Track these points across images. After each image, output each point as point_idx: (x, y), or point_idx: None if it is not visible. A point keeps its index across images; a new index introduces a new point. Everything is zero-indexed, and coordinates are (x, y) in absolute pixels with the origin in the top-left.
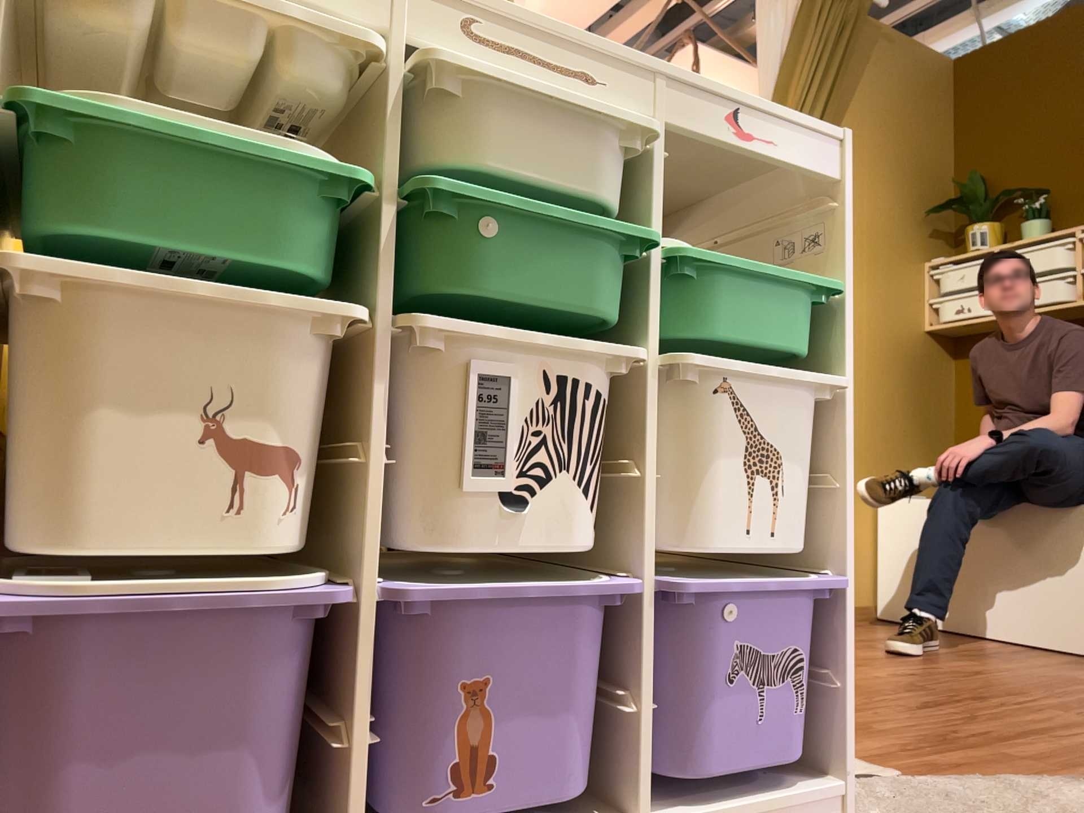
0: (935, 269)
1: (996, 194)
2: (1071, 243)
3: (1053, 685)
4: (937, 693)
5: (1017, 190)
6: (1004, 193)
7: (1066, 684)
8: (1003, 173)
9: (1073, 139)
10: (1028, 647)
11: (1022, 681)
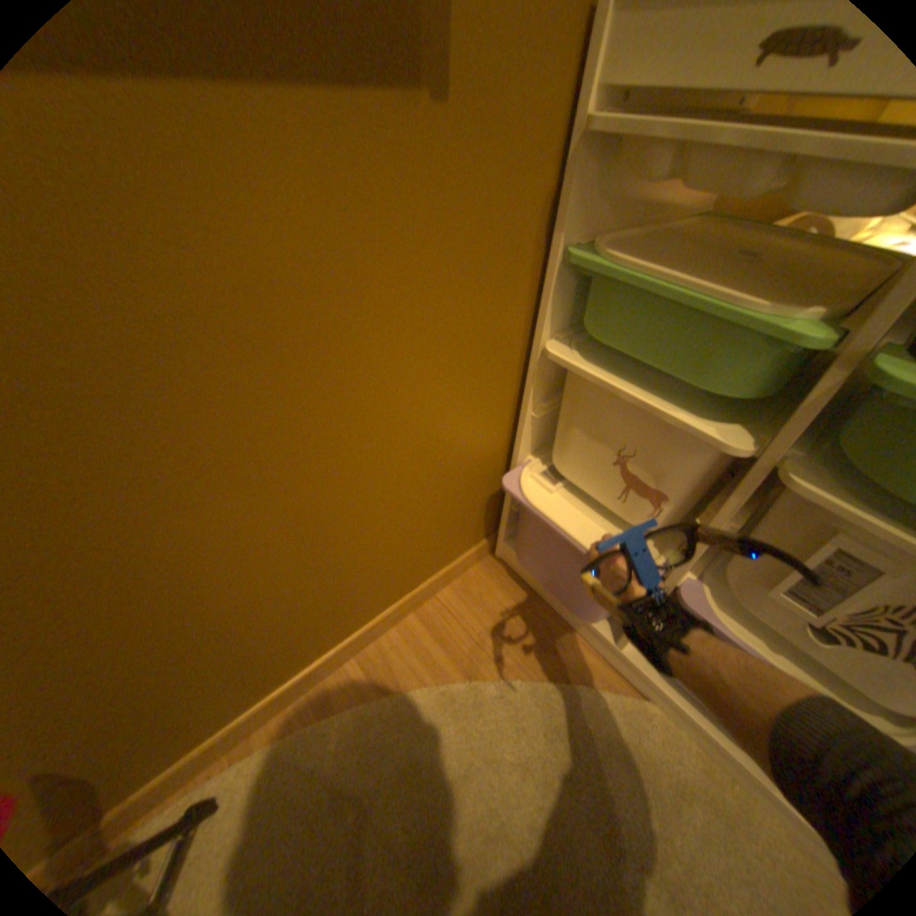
0: None
1: None
2: None
3: None
4: None
5: None
6: None
7: None
8: None
9: None
10: None
11: None
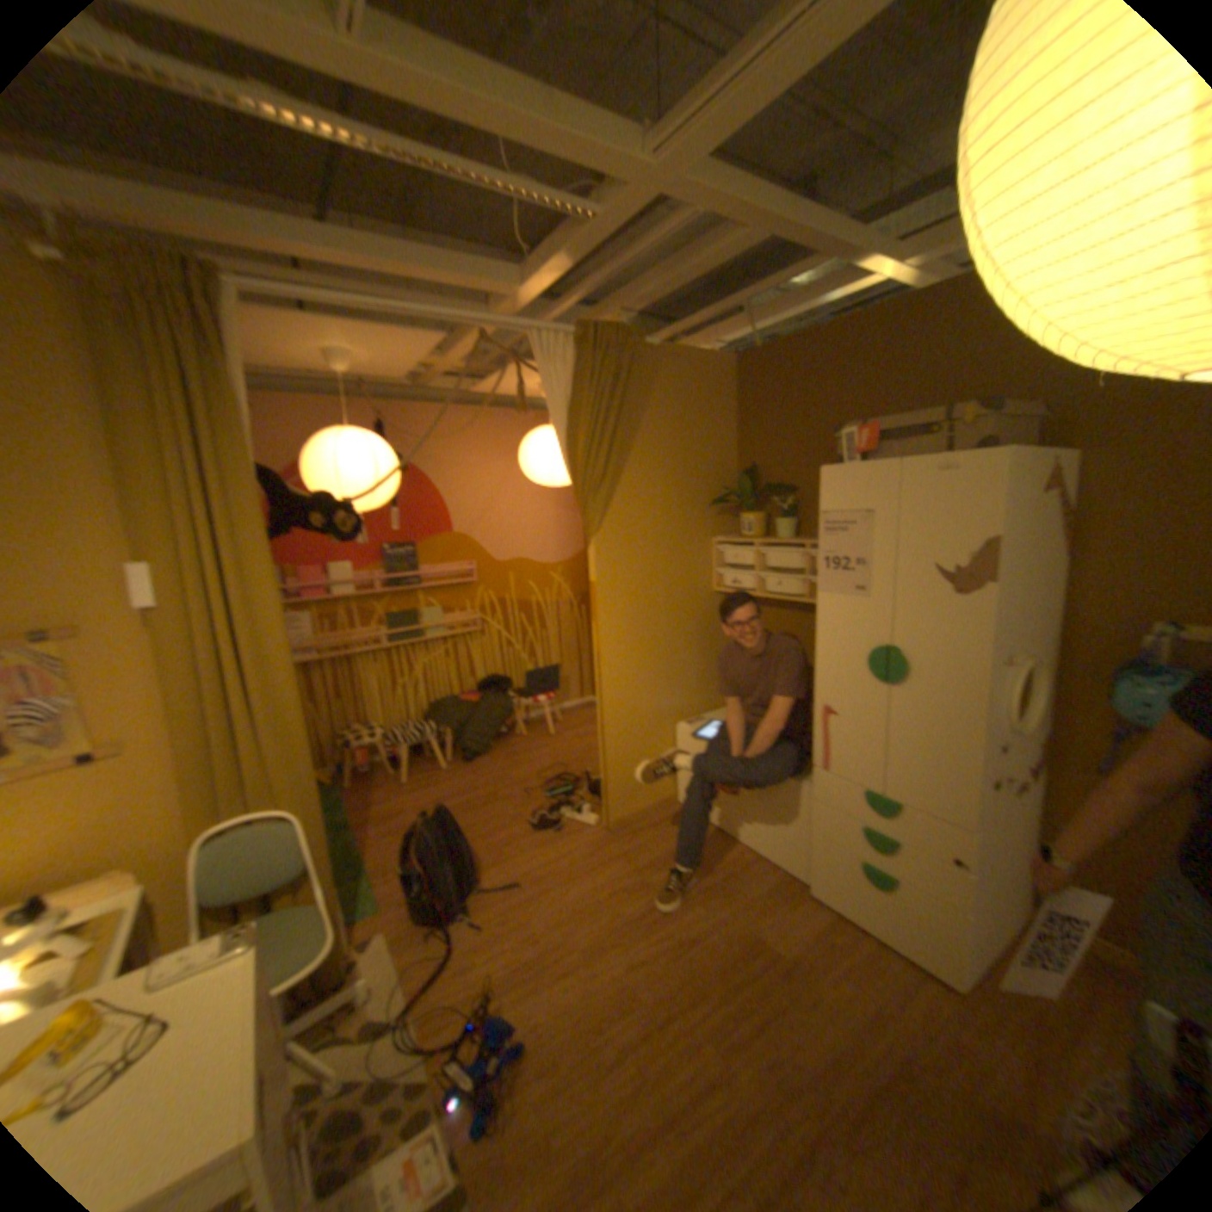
0: (722, 547)
1: (768, 486)
2: (810, 554)
3: (734, 979)
4: (637, 1029)
5: (785, 481)
6: (775, 481)
7: (745, 974)
8: (775, 464)
9: (823, 447)
10: (757, 863)
11: (714, 974)
